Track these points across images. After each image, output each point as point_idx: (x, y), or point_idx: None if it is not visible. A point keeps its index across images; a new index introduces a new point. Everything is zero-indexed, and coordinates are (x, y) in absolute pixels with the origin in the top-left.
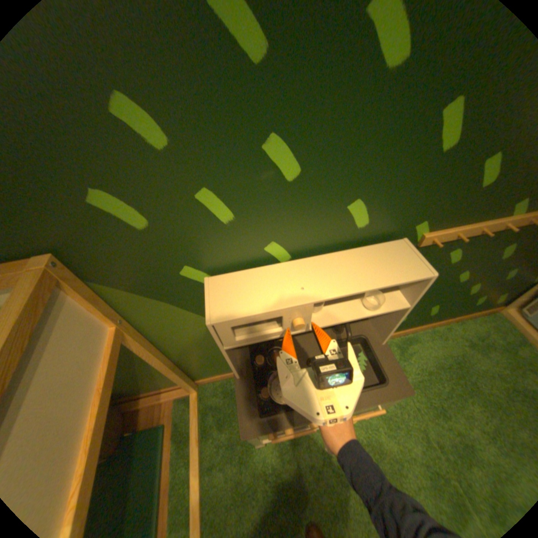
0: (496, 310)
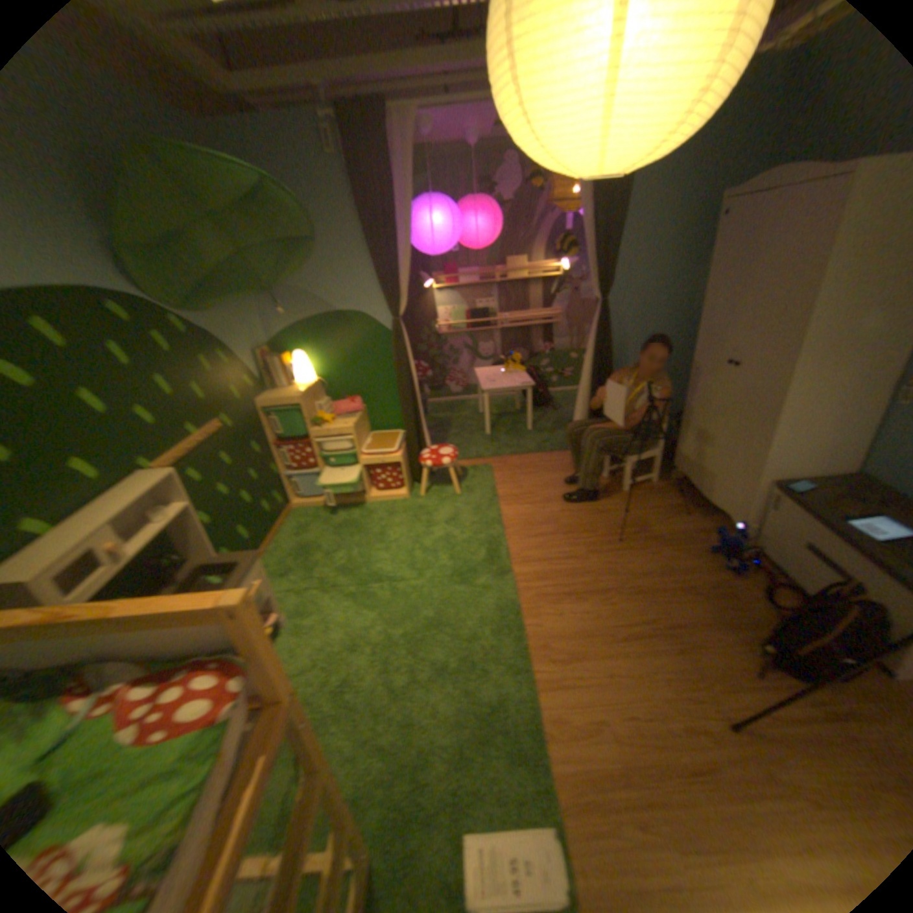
0: (284, 508)
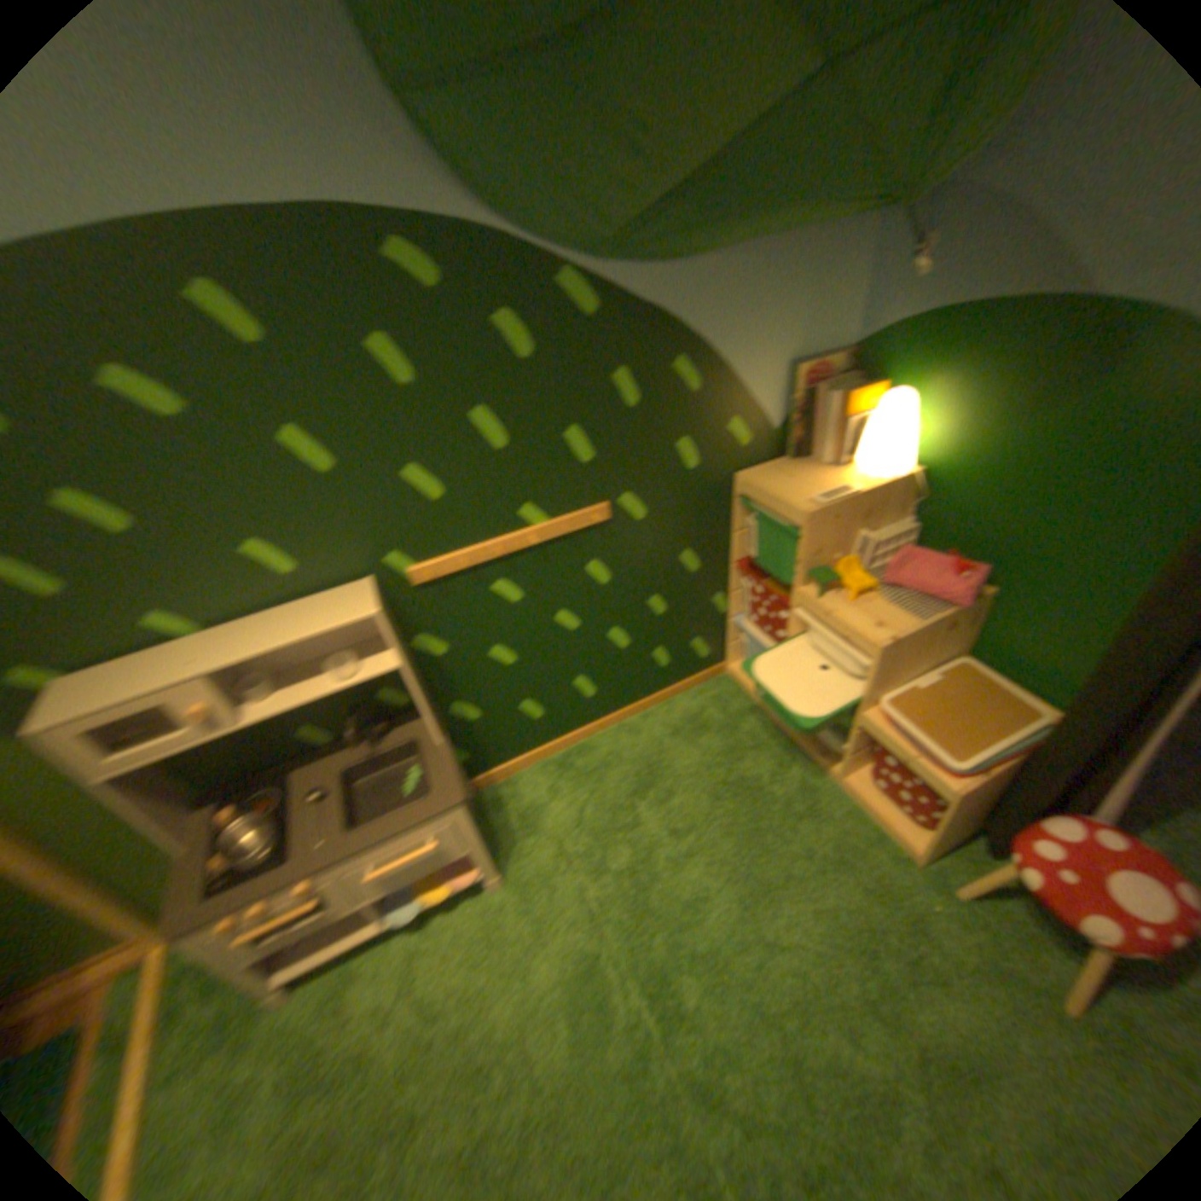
0: (712, 669)
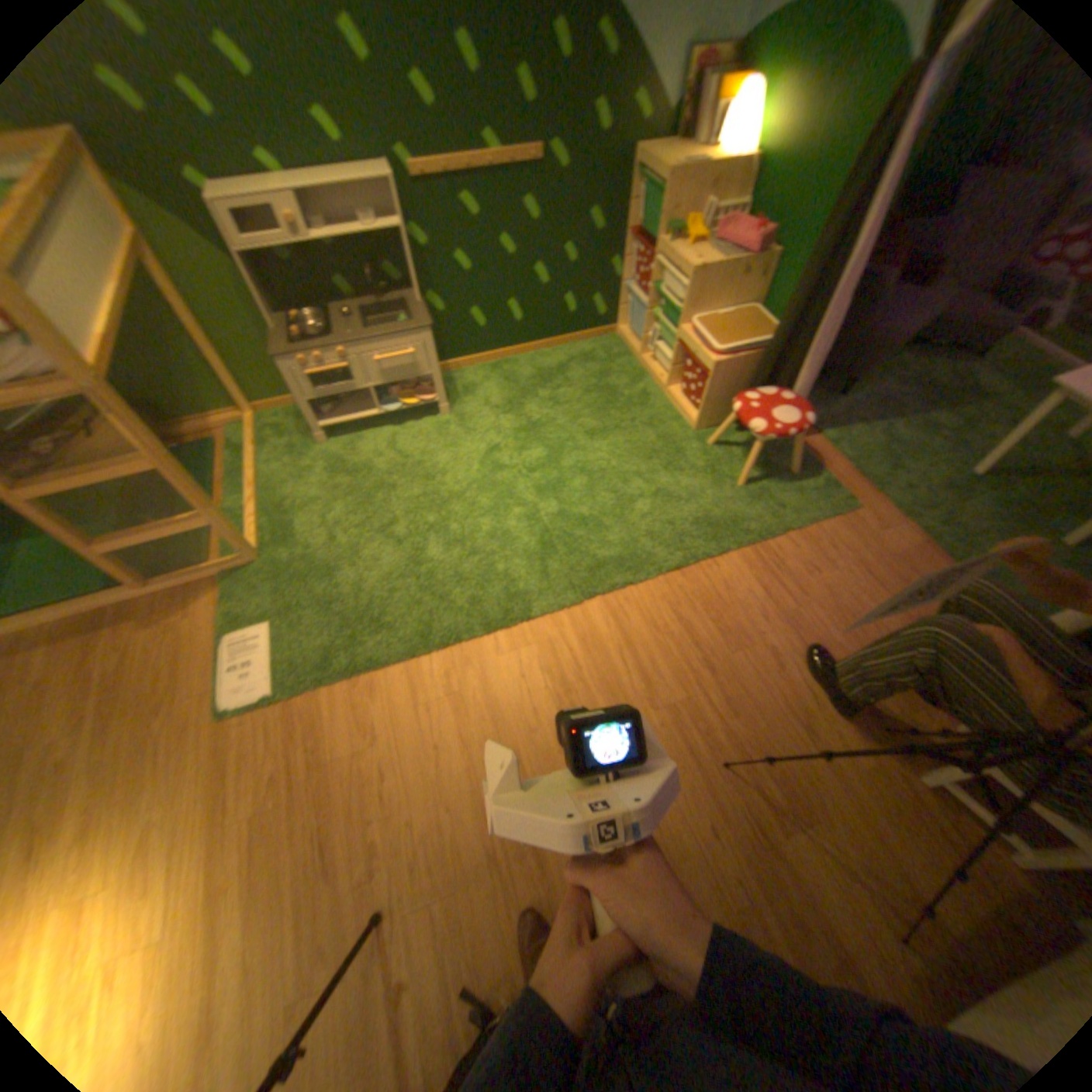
0: (604, 328)
